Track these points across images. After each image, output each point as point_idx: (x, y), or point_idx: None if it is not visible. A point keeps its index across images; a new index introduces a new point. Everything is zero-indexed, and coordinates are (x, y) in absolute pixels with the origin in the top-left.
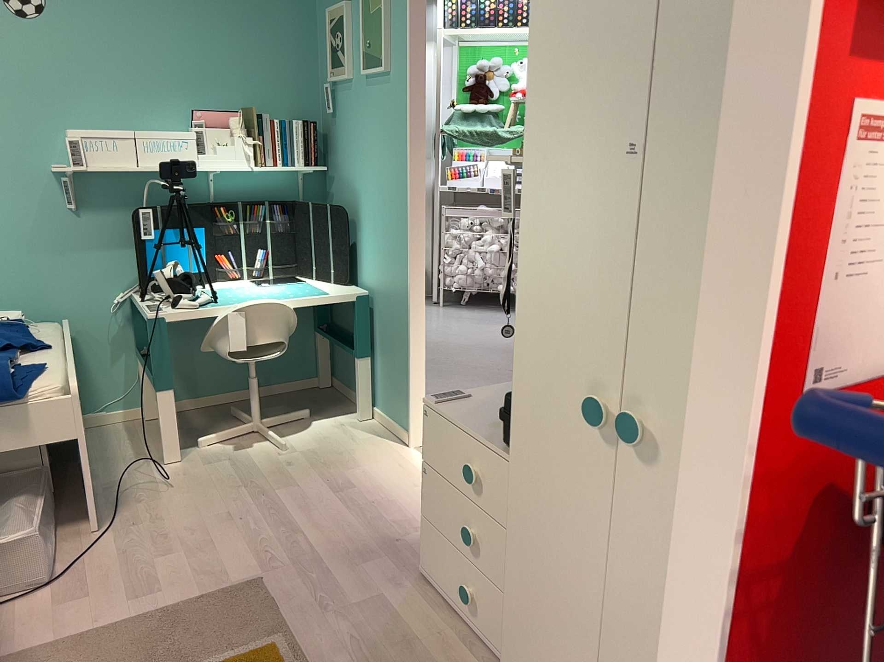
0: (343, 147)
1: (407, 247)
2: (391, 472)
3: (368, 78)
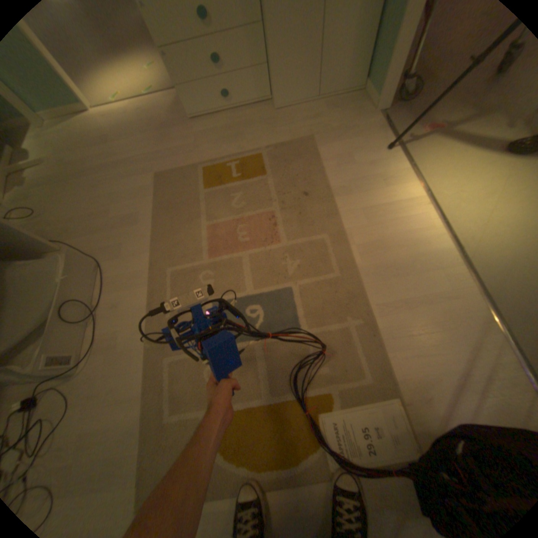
0: None
1: None
2: (103, 120)
3: None
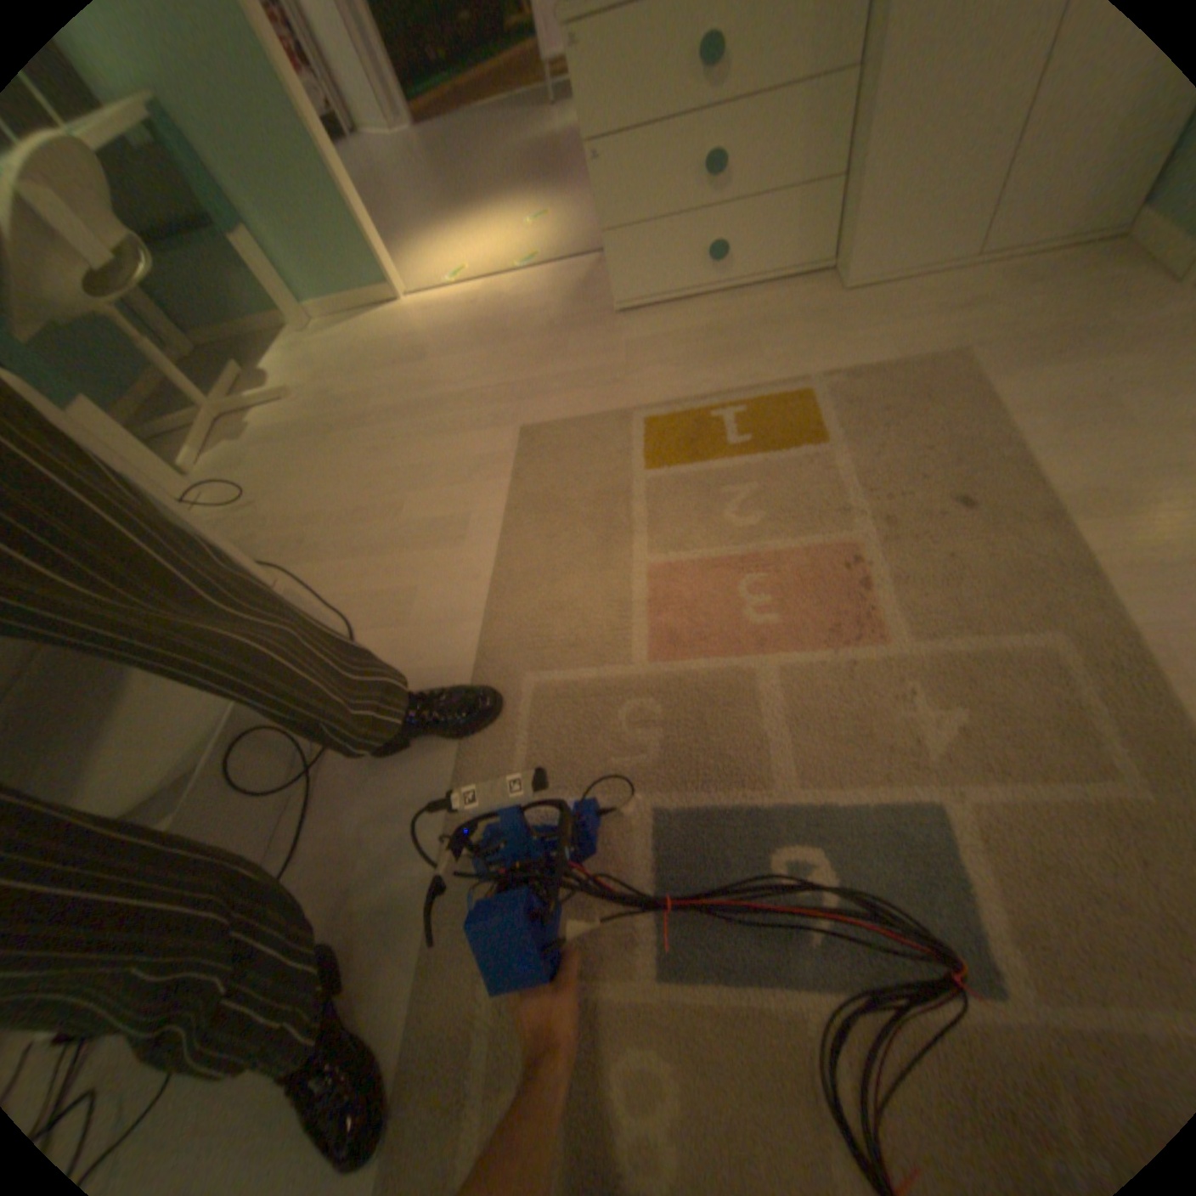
0: None
1: None
2: (427, 315)
3: None
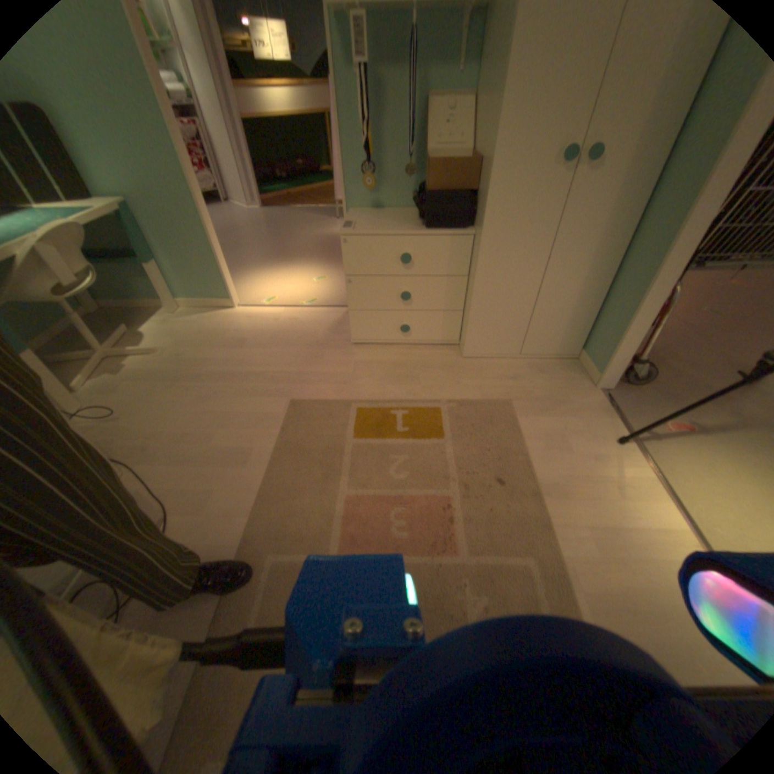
0: None
1: (167, 137)
2: (249, 322)
3: None
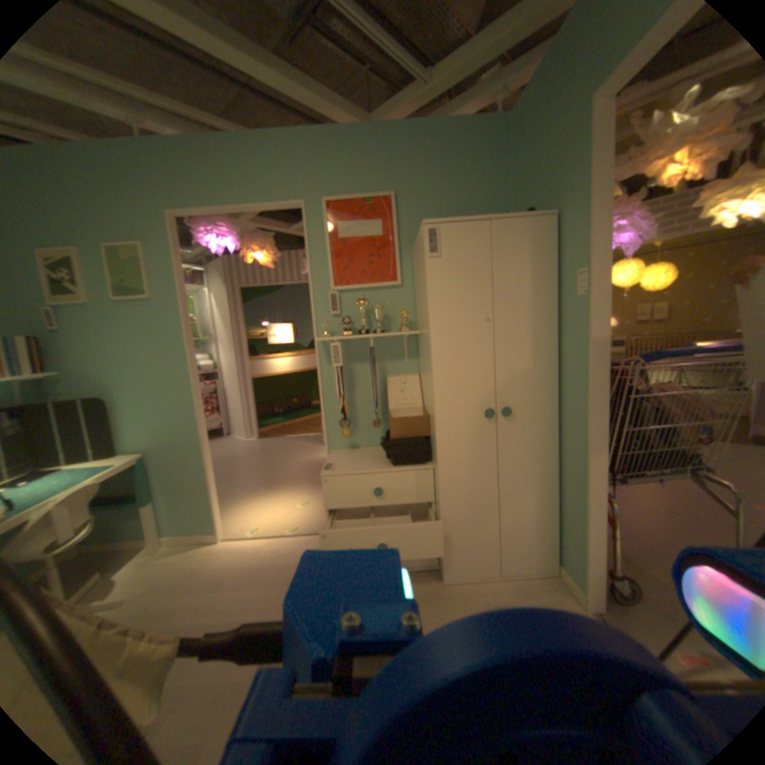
0: (74, 356)
1: (191, 411)
2: (229, 559)
3: (115, 304)
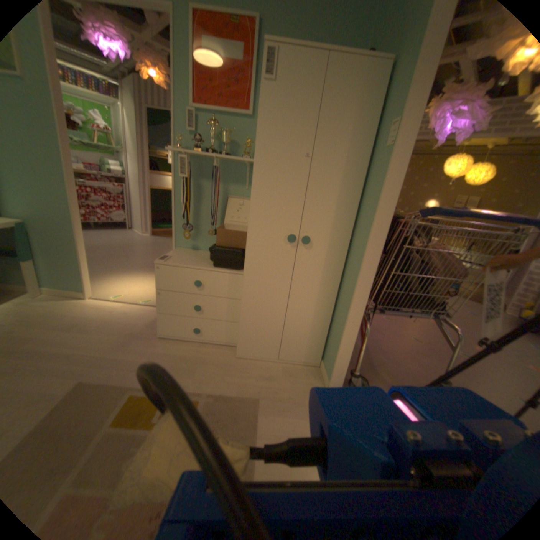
0: None
1: (64, 193)
2: (89, 312)
3: None
